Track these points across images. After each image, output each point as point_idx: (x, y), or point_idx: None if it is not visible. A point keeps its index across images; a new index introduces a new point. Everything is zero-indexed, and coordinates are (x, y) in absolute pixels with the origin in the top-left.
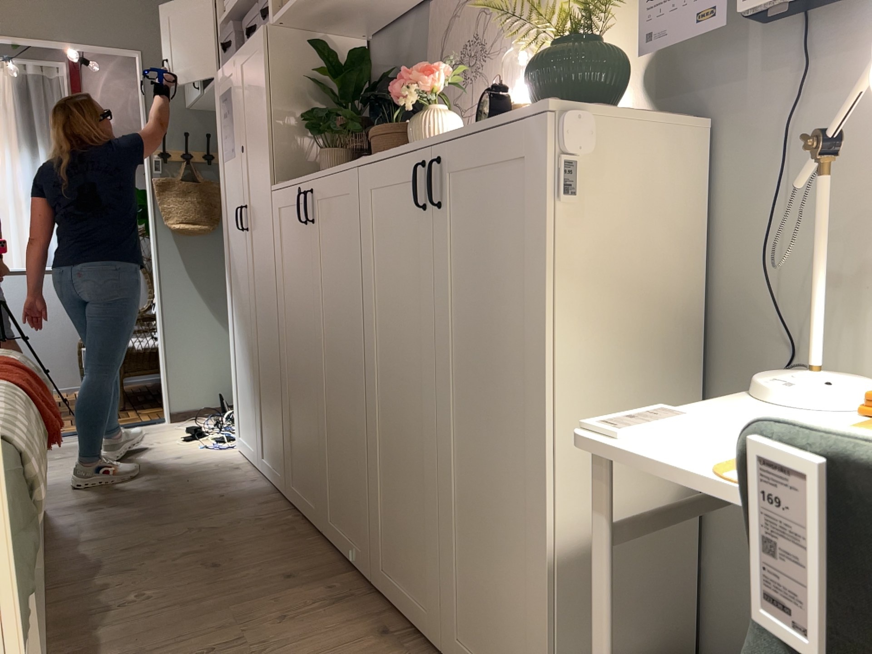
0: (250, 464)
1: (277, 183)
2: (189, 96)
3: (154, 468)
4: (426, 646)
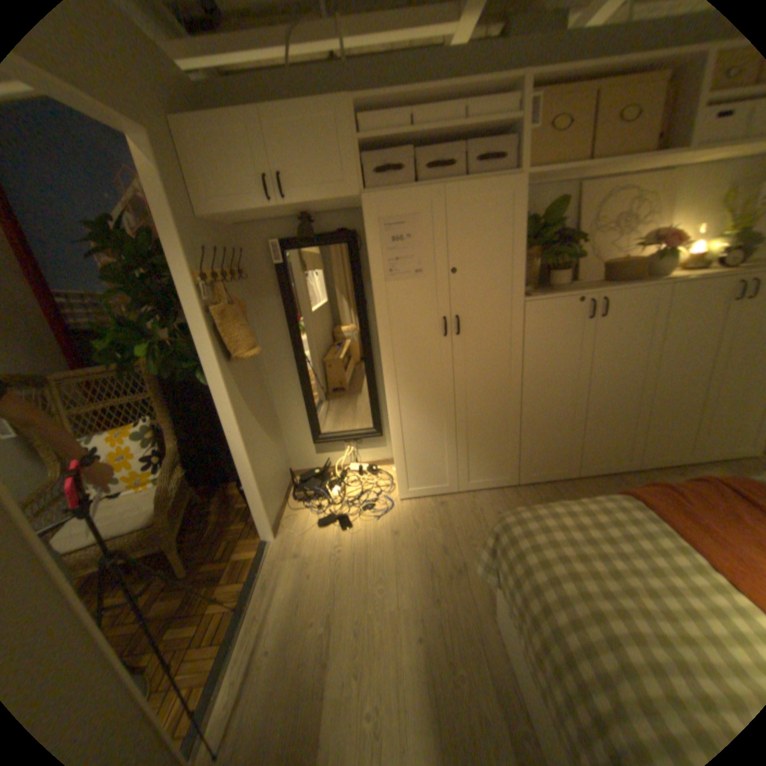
0: (435, 496)
1: (536, 296)
2: (222, 205)
3: (413, 548)
4: (685, 467)
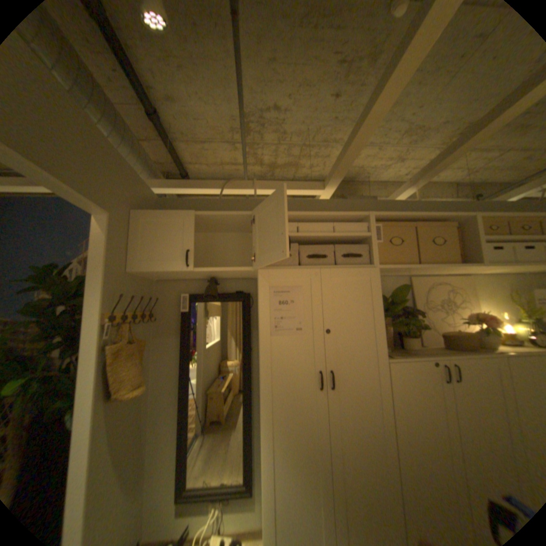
0: None
1: (396, 358)
2: (150, 265)
3: None
4: None
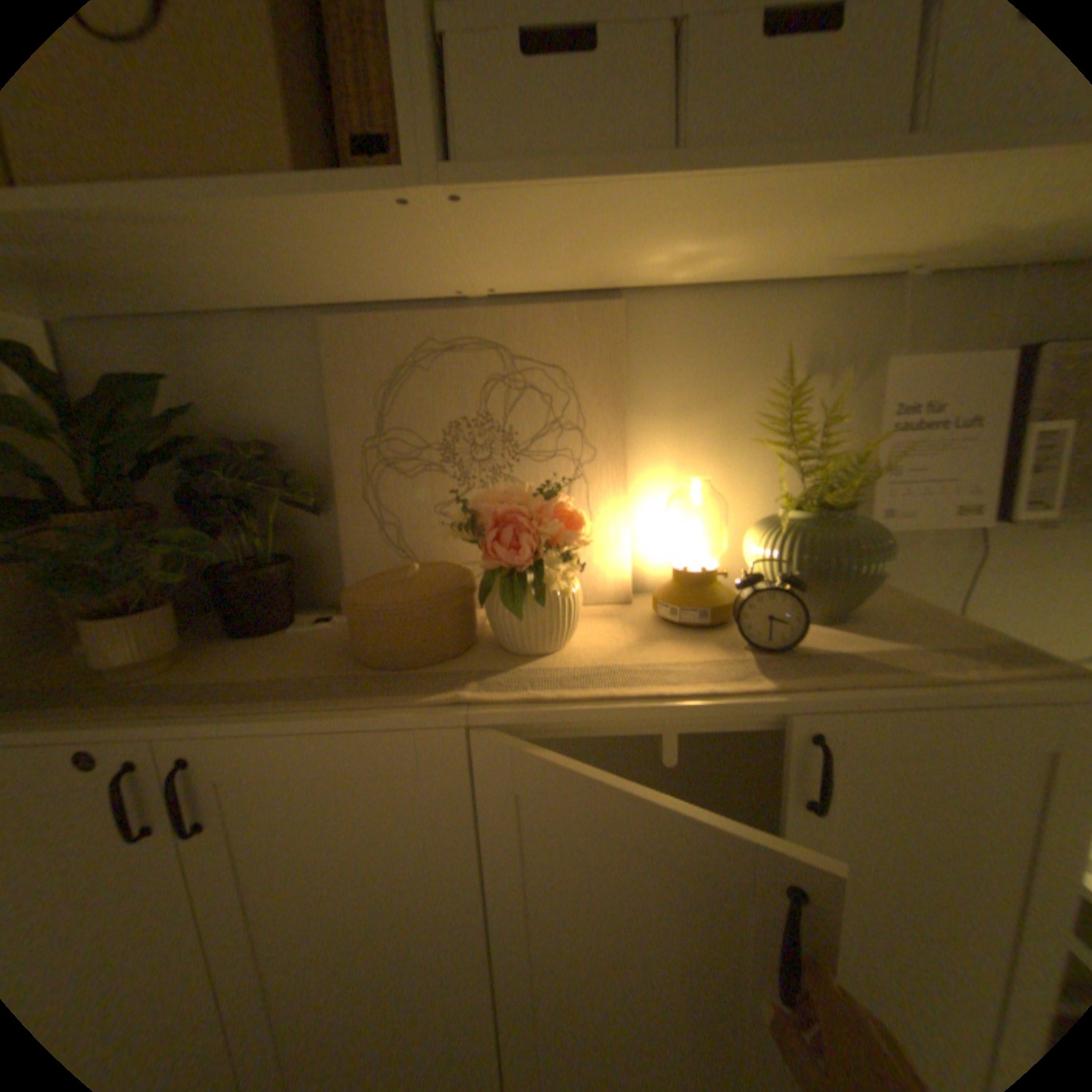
0: None
1: None
2: None
3: None
4: None
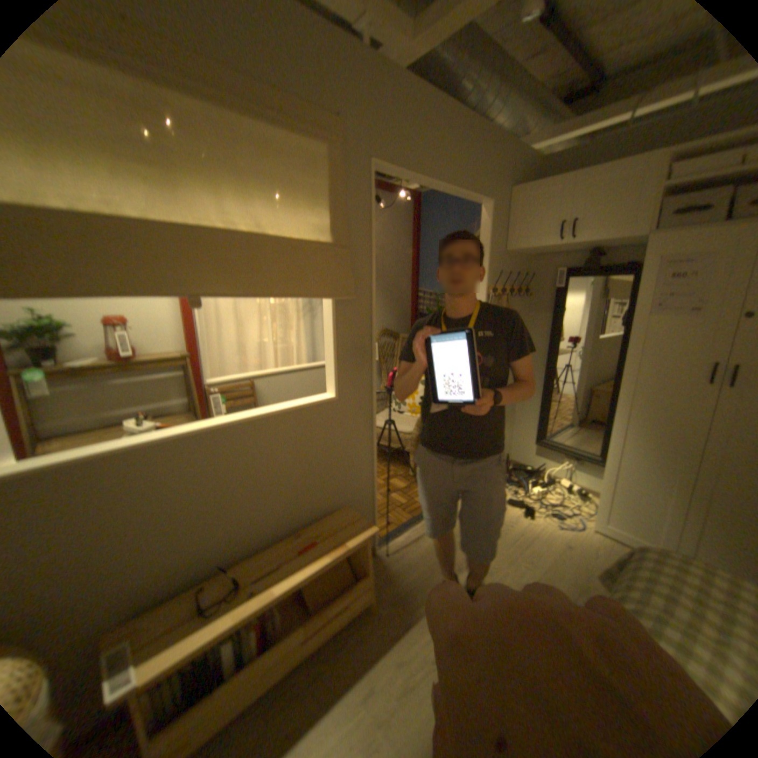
0: None
1: None
2: (526, 241)
3: (580, 567)
4: None
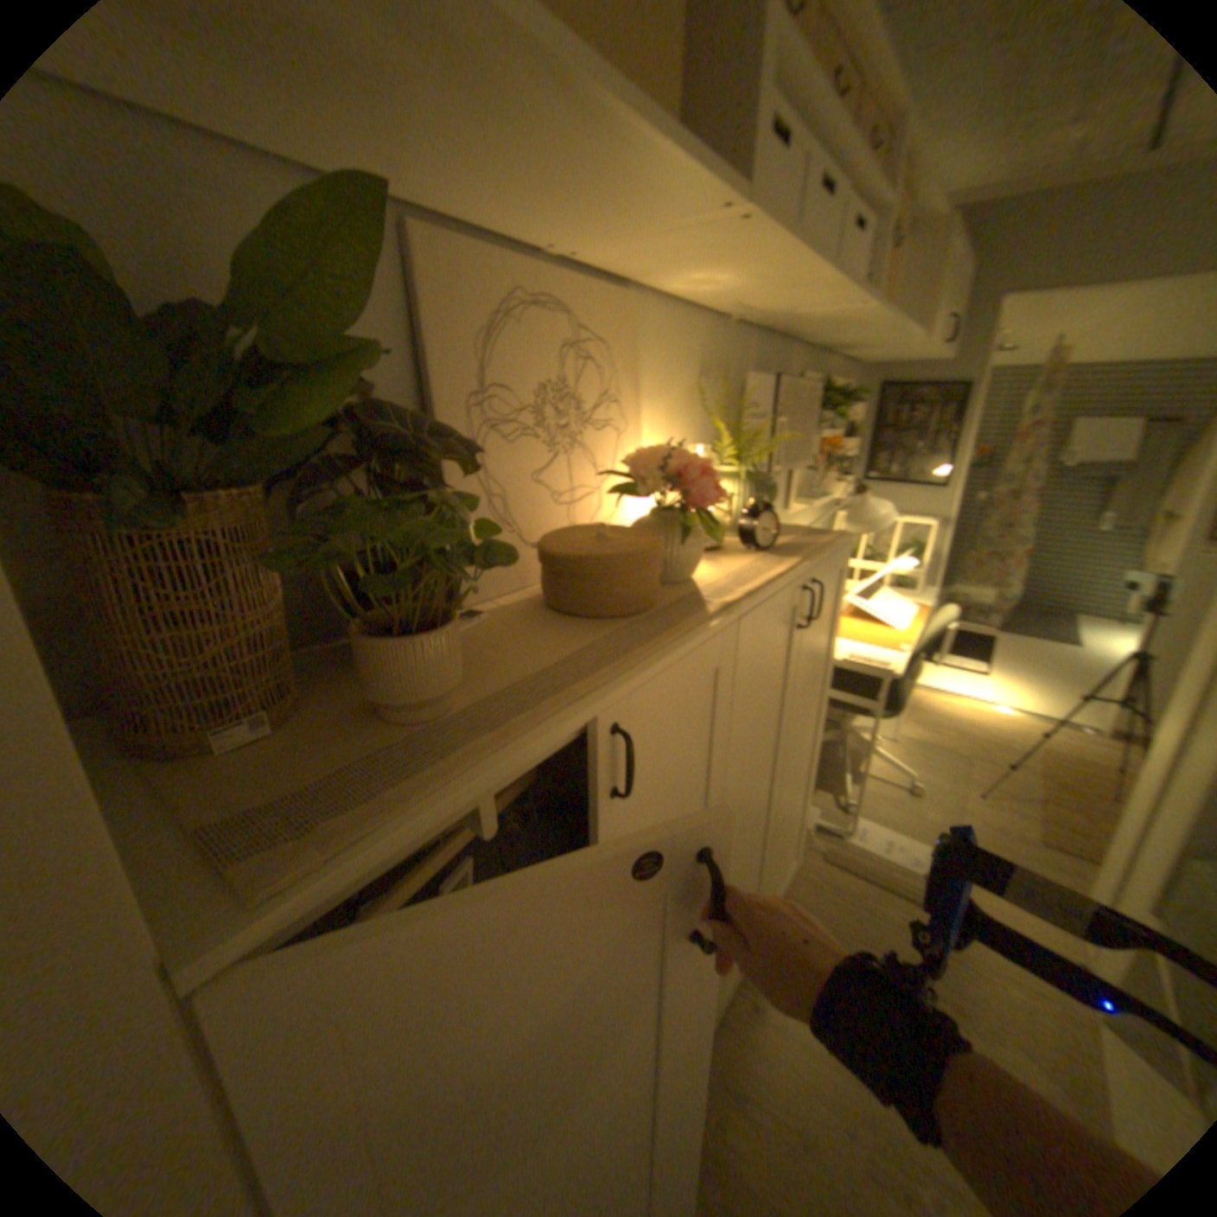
0: None
1: (280, 883)
2: None
3: None
4: None
